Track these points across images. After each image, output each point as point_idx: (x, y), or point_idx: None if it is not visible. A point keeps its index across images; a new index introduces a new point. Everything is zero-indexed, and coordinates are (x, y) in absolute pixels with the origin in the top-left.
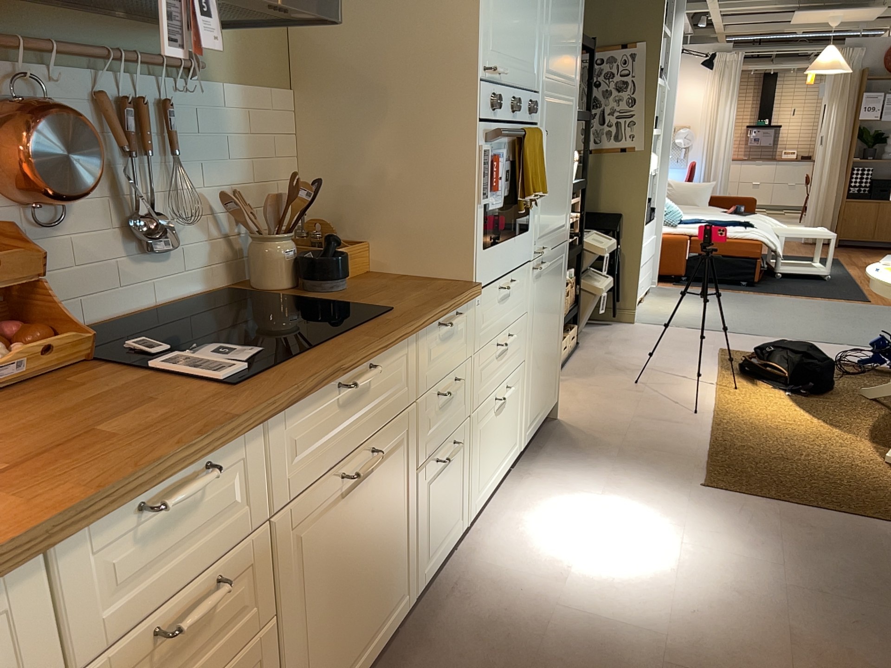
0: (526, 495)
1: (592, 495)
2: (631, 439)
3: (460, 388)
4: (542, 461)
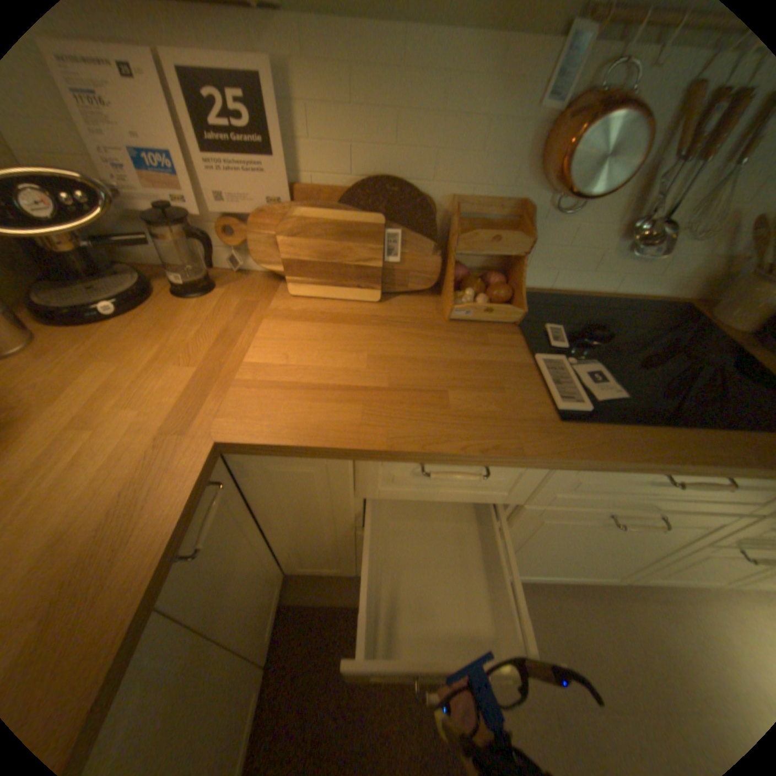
0: None
1: None
2: None
3: None
4: None
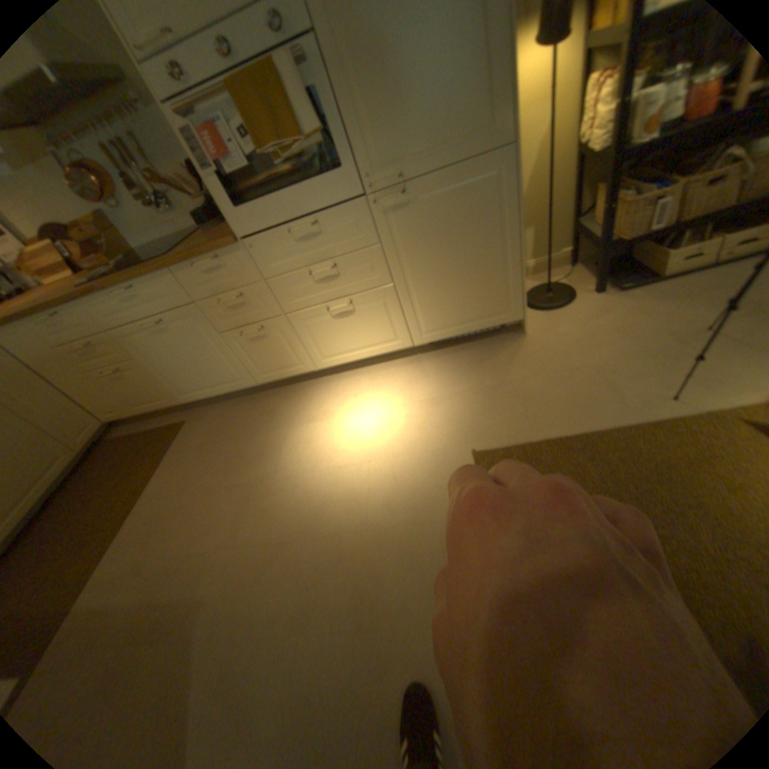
0: (390, 374)
1: (410, 398)
2: (531, 382)
3: (254, 299)
4: (441, 359)
